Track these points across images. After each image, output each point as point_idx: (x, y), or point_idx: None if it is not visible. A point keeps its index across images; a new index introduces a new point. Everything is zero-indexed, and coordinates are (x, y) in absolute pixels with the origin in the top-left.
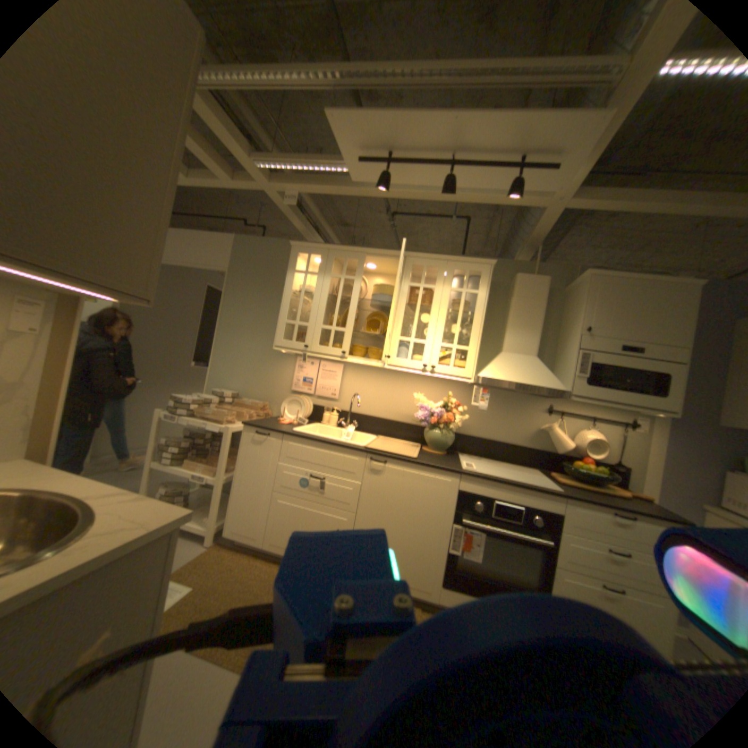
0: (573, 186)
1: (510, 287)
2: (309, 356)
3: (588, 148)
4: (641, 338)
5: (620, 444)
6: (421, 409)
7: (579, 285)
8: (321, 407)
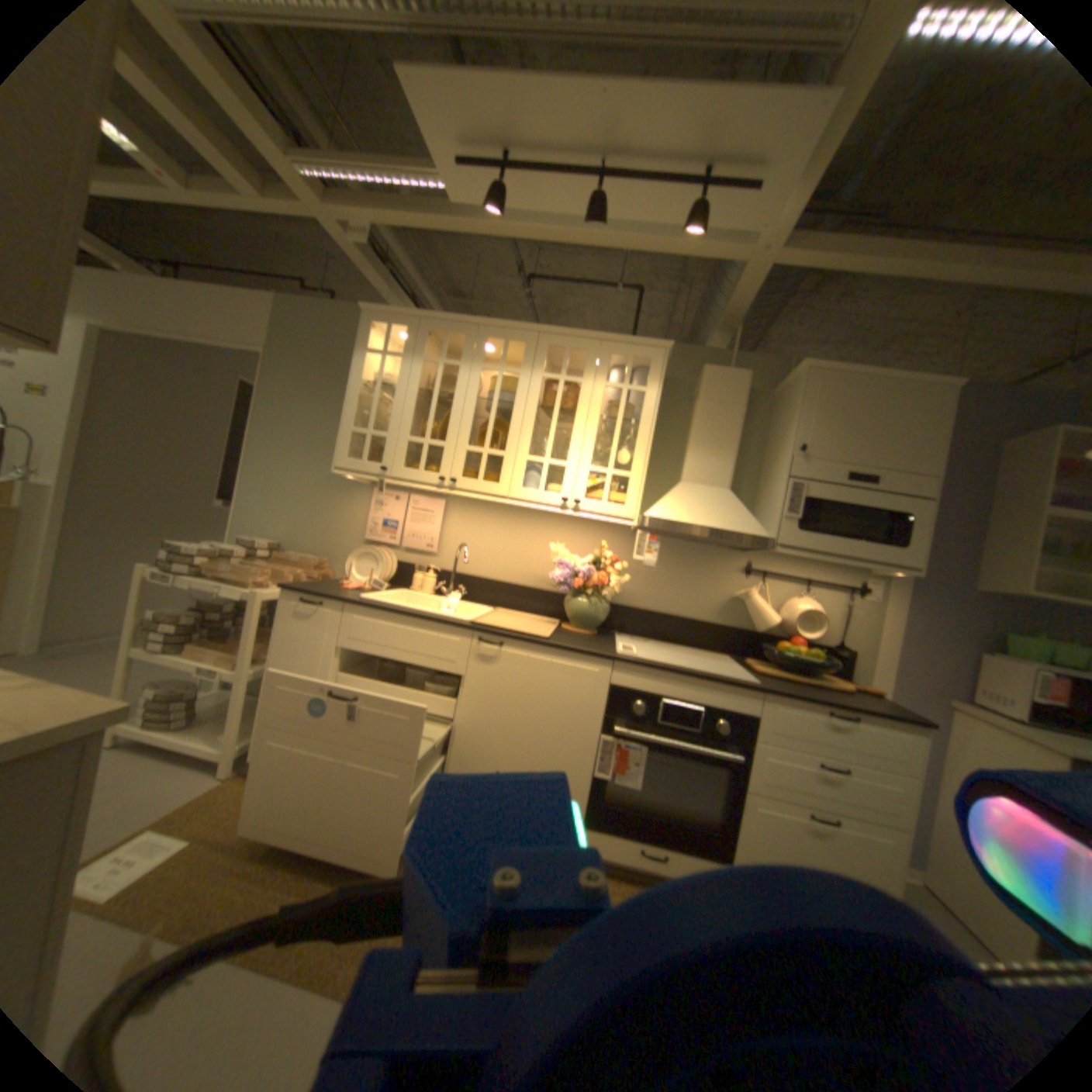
0: (784, 226)
1: (694, 386)
2: (393, 487)
3: (803, 157)
4: (875, 462)
5: (843, 617)
6: (559, 566)
7: (791, 384)
8: (410, 564)
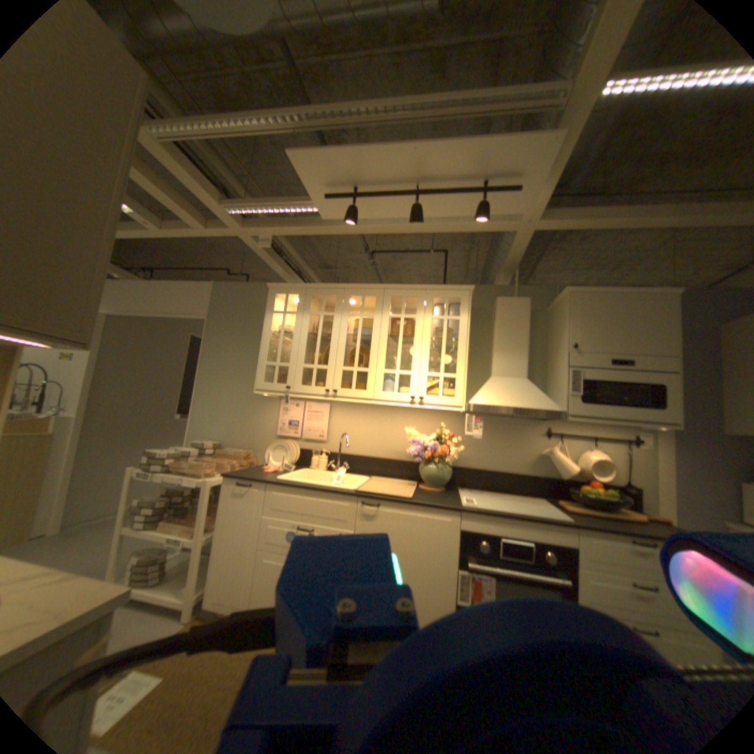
0: (538, 208)
1: (491, 311)
2: (294, 398)
3: (546, 168)
4: (629, 350)
5: (626, 463)
6: (413, 443)
7: (559, 303)
8: (309, 450)
